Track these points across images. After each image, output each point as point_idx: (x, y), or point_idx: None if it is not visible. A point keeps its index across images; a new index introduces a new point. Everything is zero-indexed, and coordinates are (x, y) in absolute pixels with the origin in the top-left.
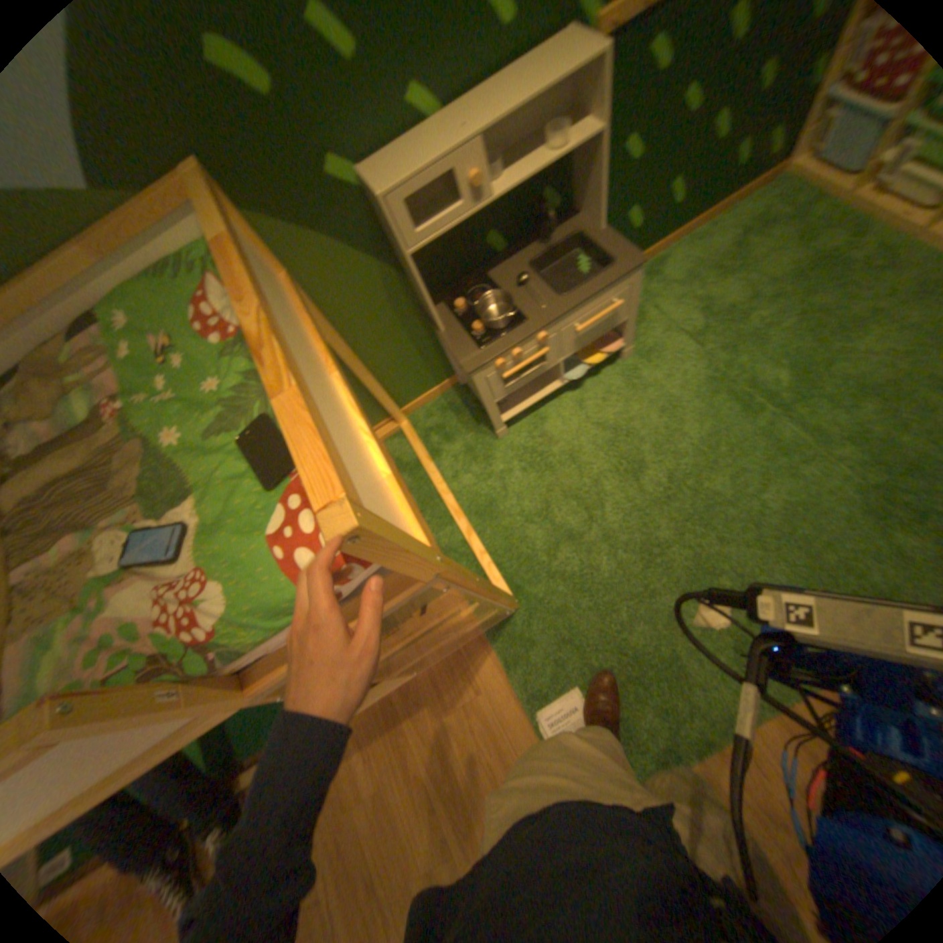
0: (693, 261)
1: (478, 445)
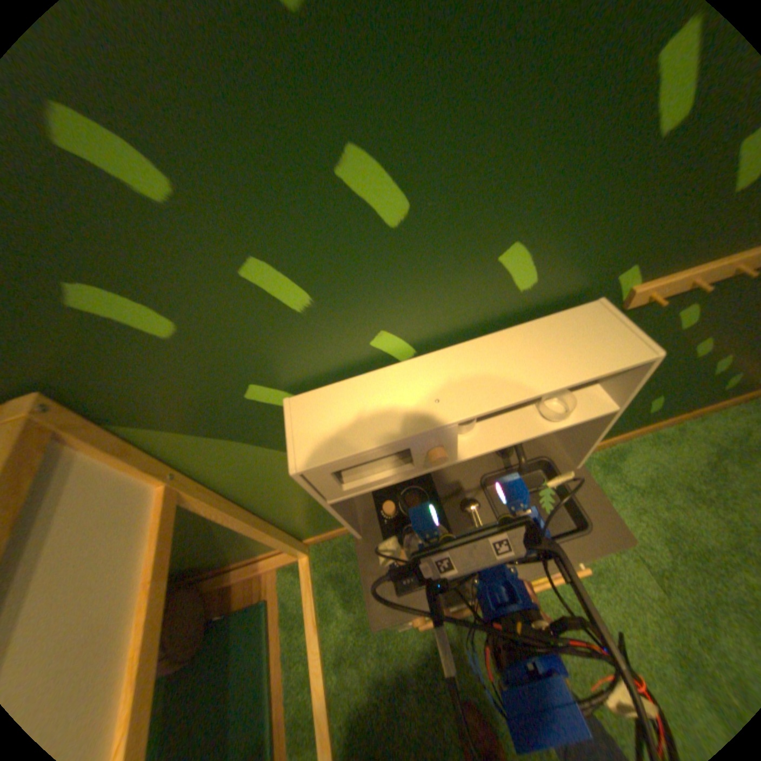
0: (658, 468)
1: None
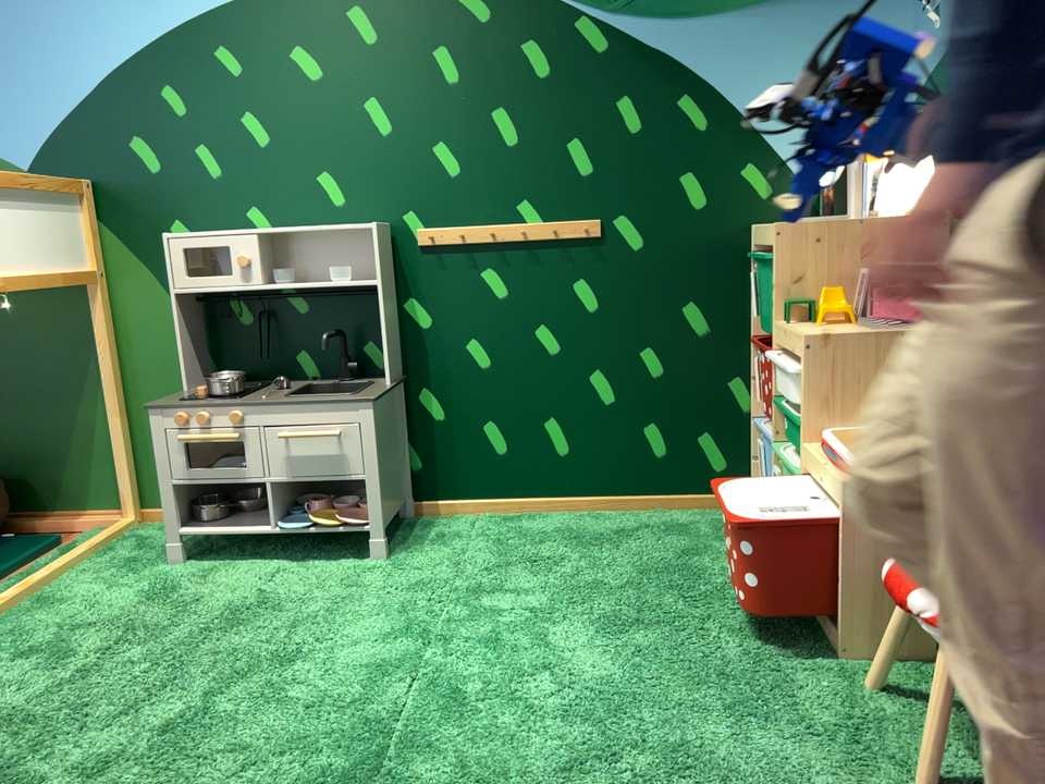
0: (555, 528)
1: (137, 563)
